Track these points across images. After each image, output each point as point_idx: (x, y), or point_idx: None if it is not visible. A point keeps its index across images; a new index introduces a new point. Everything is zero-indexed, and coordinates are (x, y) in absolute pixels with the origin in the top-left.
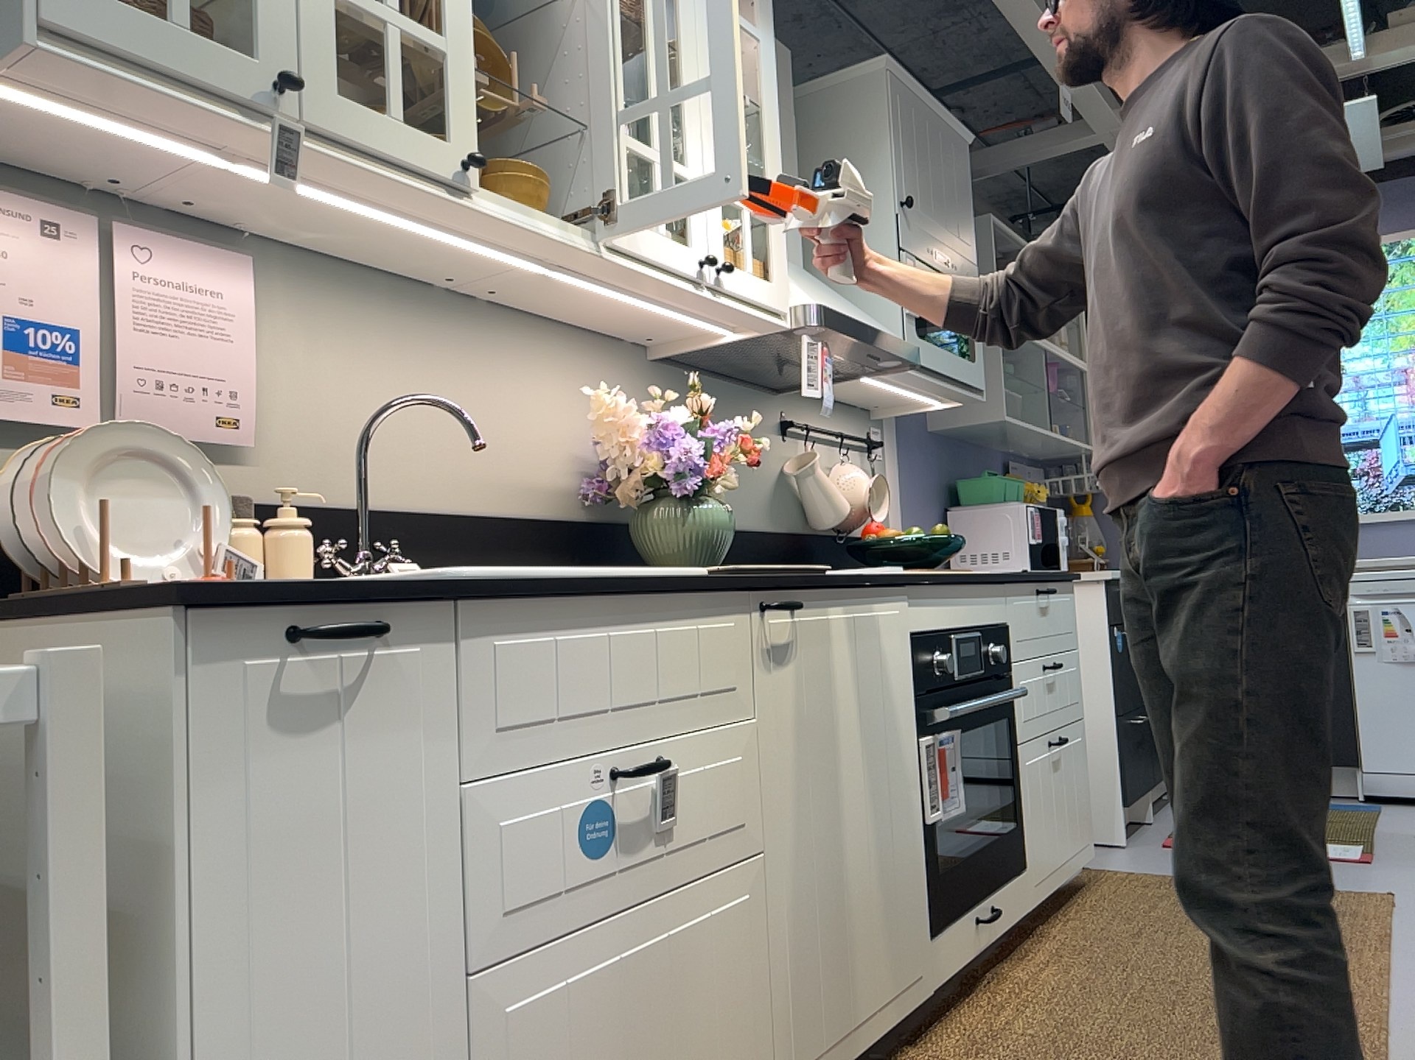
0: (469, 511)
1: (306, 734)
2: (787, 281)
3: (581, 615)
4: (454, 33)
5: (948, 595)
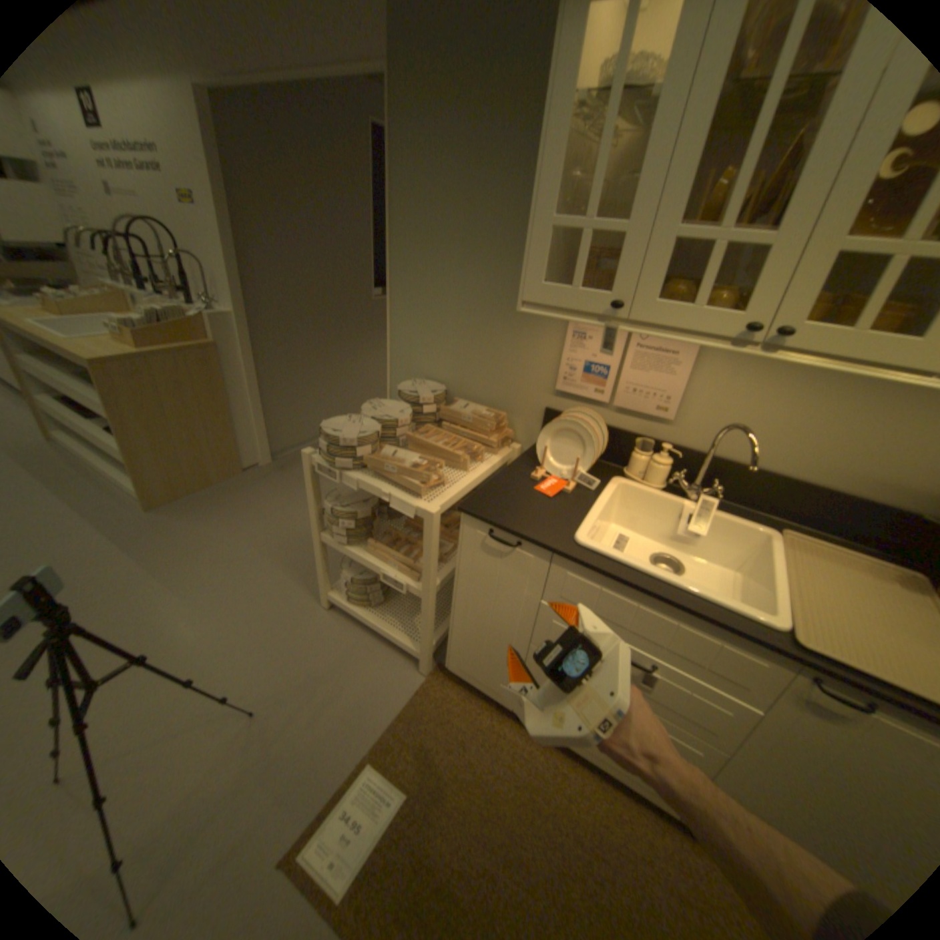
0: (815, 481)
1: (493, 557)
2: None
3: (626, 591)
4: (791, 222)
5: None
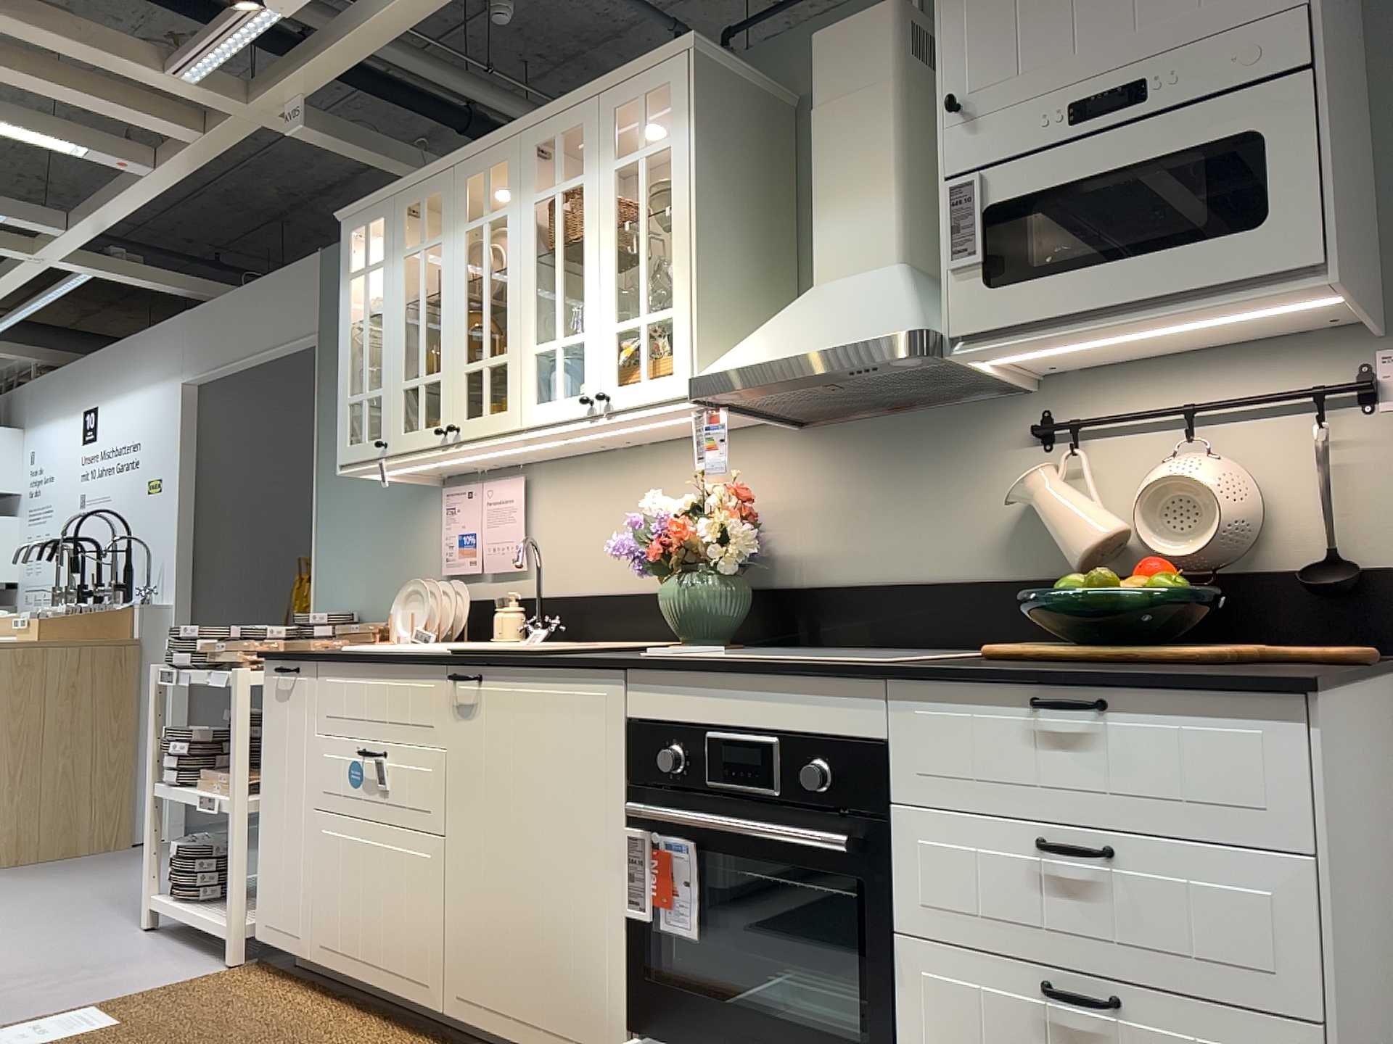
0: (629, 591)
1: (283, 702)
2: (693, 359)
3: (358, 670)
4: (443, 365)
5: (706, 685)
